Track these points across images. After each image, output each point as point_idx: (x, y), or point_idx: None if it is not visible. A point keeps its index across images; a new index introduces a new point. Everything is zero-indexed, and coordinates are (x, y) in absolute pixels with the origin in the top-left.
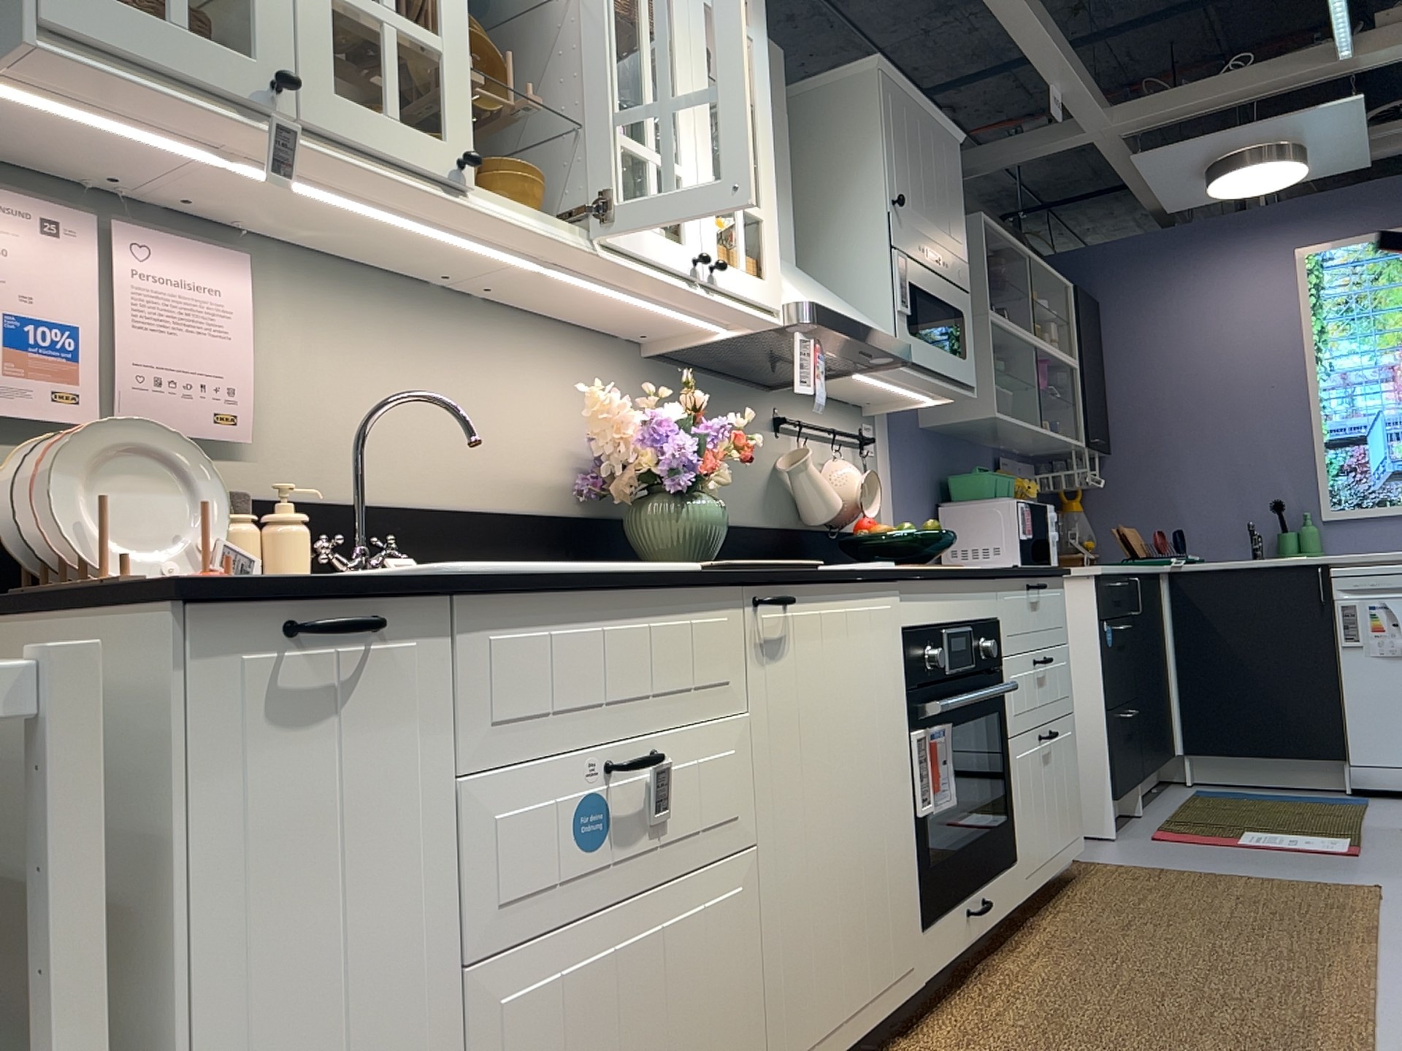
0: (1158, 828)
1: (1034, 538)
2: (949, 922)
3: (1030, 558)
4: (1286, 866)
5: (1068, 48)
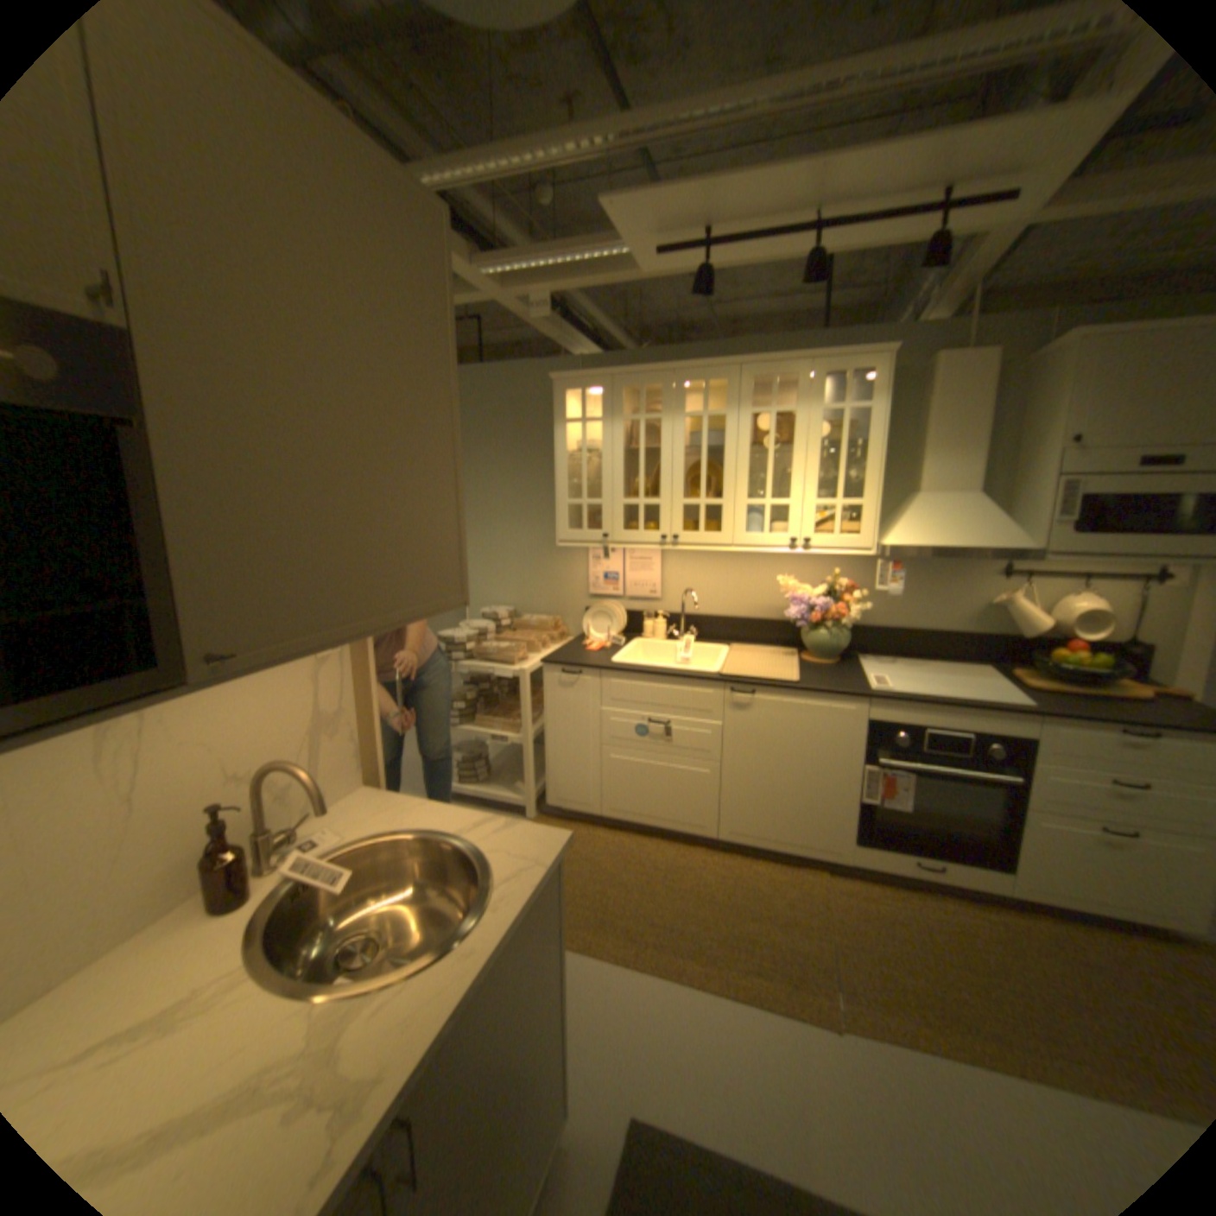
0: None
1: None
2: (891, 858)
3: None
4: None
5: None
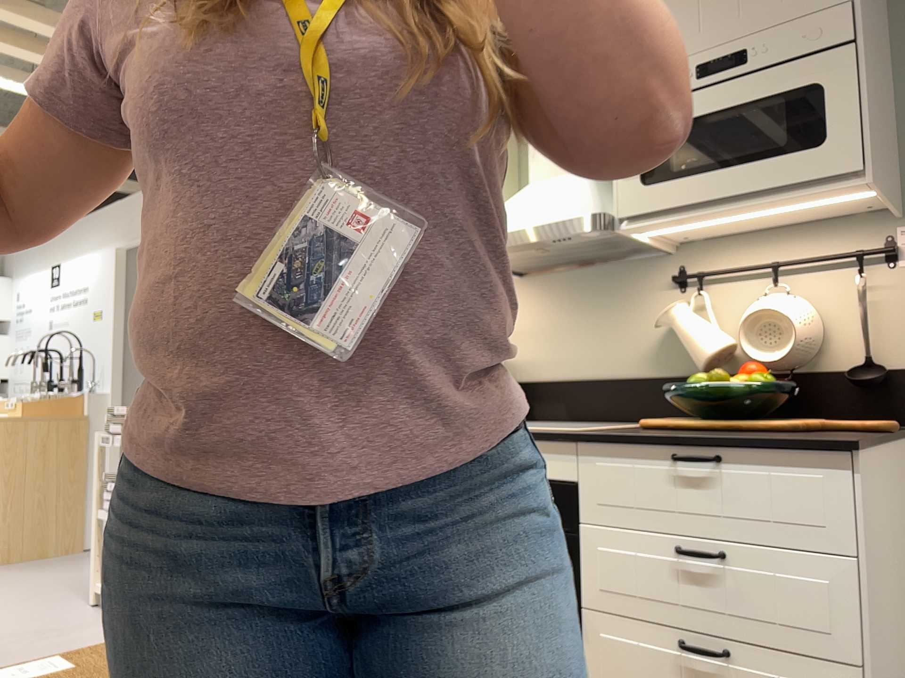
0: None
1: None
2: None
3: None
4: None
5: None
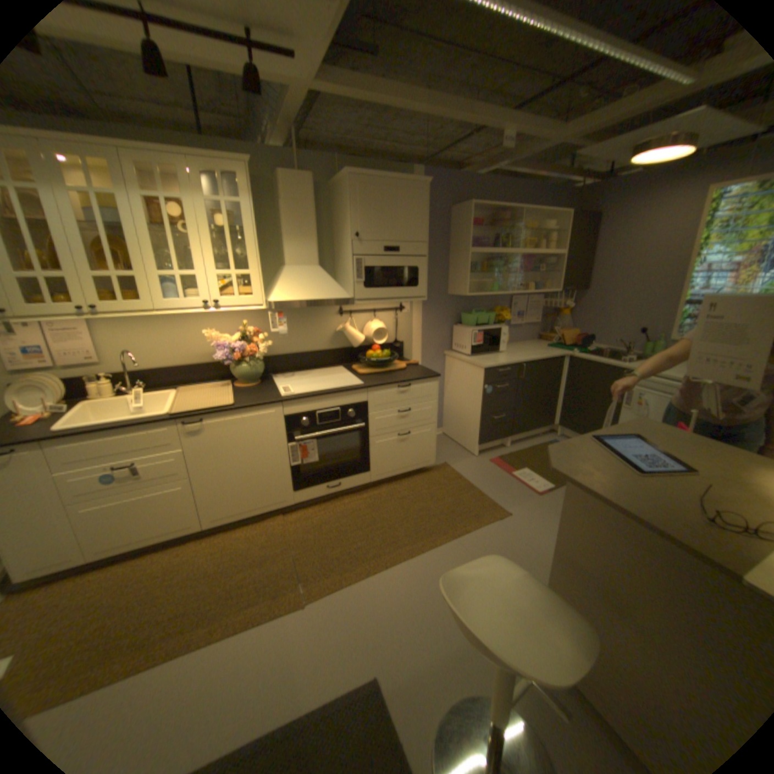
0: (500, 457)
1: (482, 344)
2: (313, 489)
3: (477, 352)
4: (504, 492)
5: (503, 109)
